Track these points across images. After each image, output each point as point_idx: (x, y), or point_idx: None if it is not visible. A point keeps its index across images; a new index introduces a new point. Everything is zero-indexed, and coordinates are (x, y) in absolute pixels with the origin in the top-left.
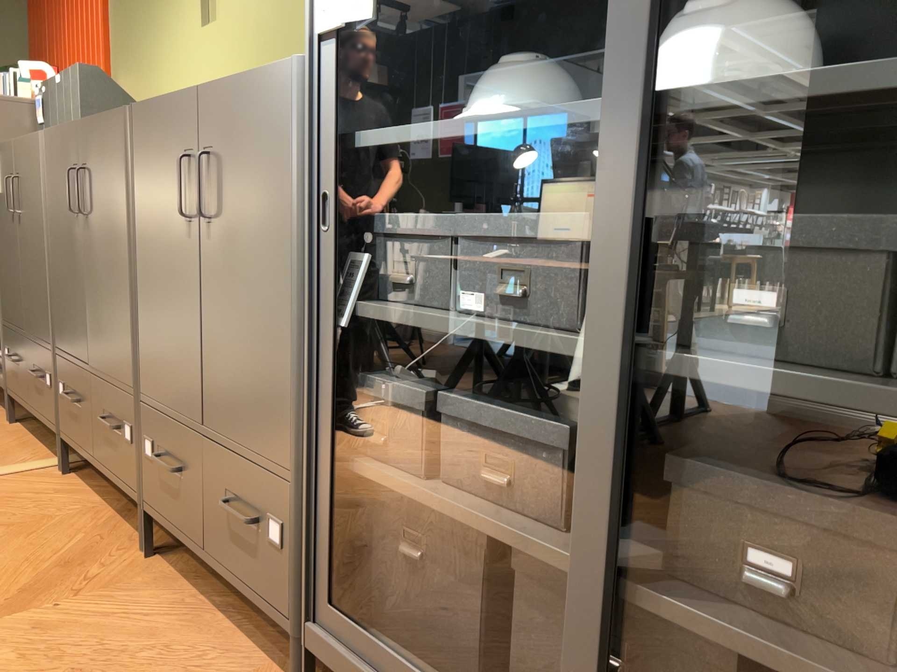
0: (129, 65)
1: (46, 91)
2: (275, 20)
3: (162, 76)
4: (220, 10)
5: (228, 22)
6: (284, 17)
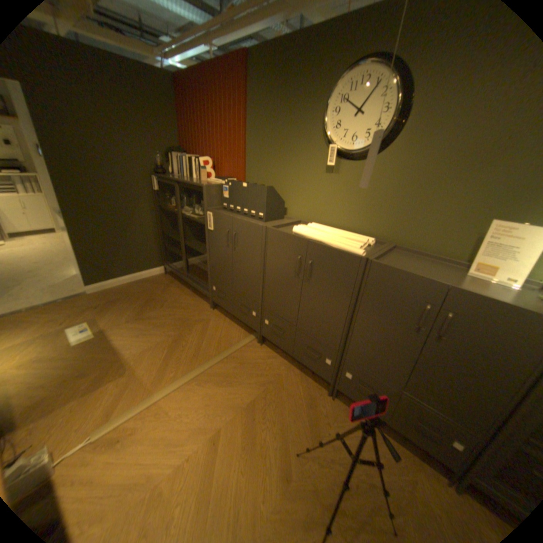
0: (261, 168)
1: (231, 184)
2: (390, 190)
3: (289, 183)
4: (344, 169)
5: (349, 177)
6: (398, 191)
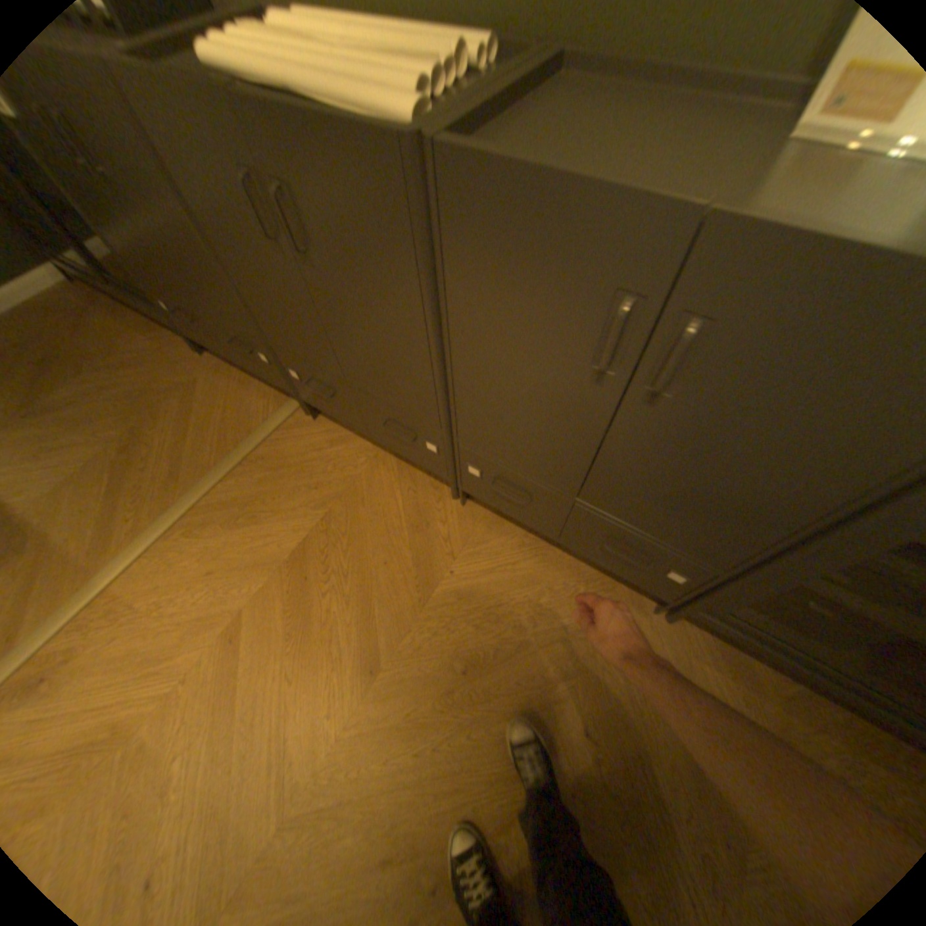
0: None
1: None
2: None
3: None
4: None
5: None
6: None
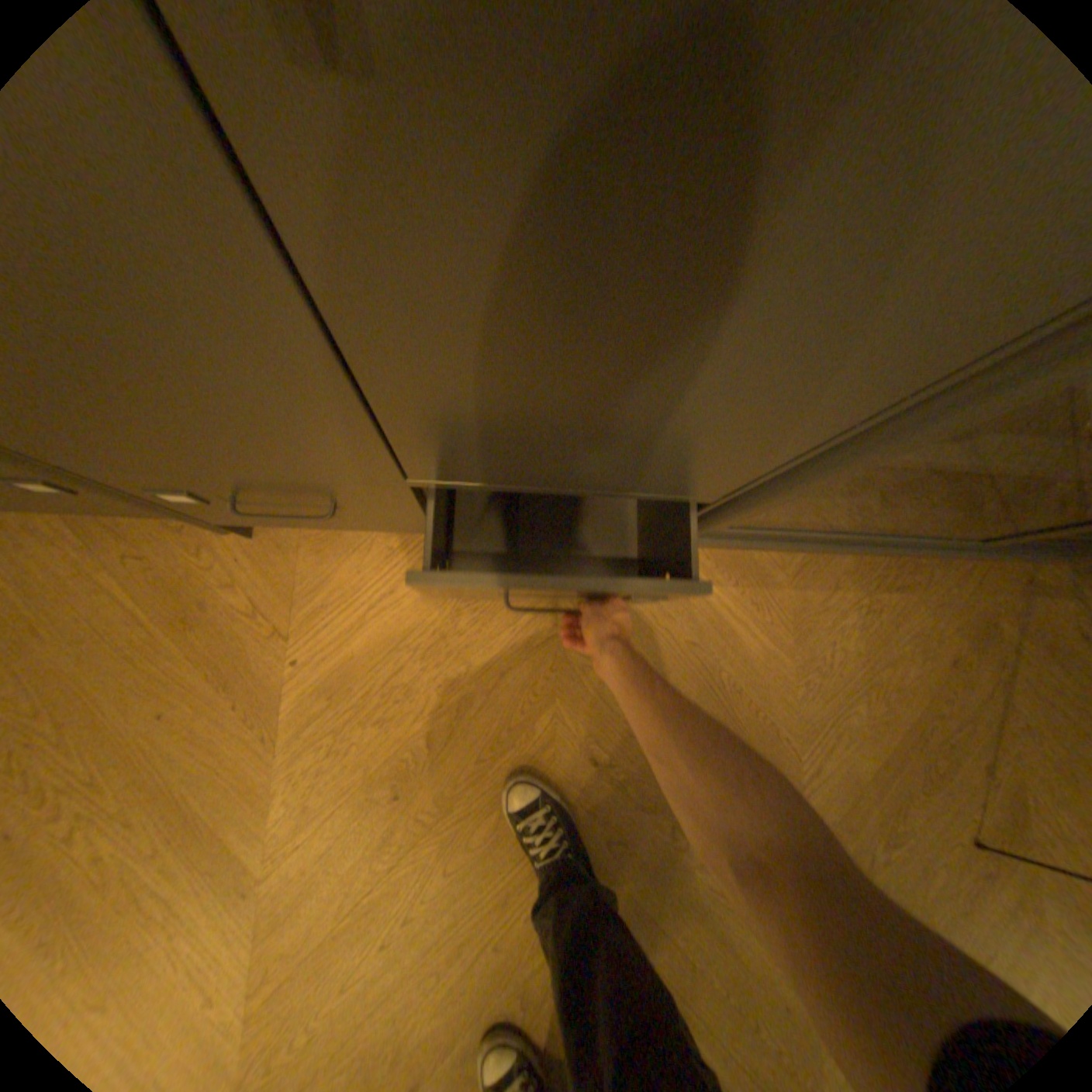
0: None
1: None
2: None
3: None
4: None
5: None
6: None
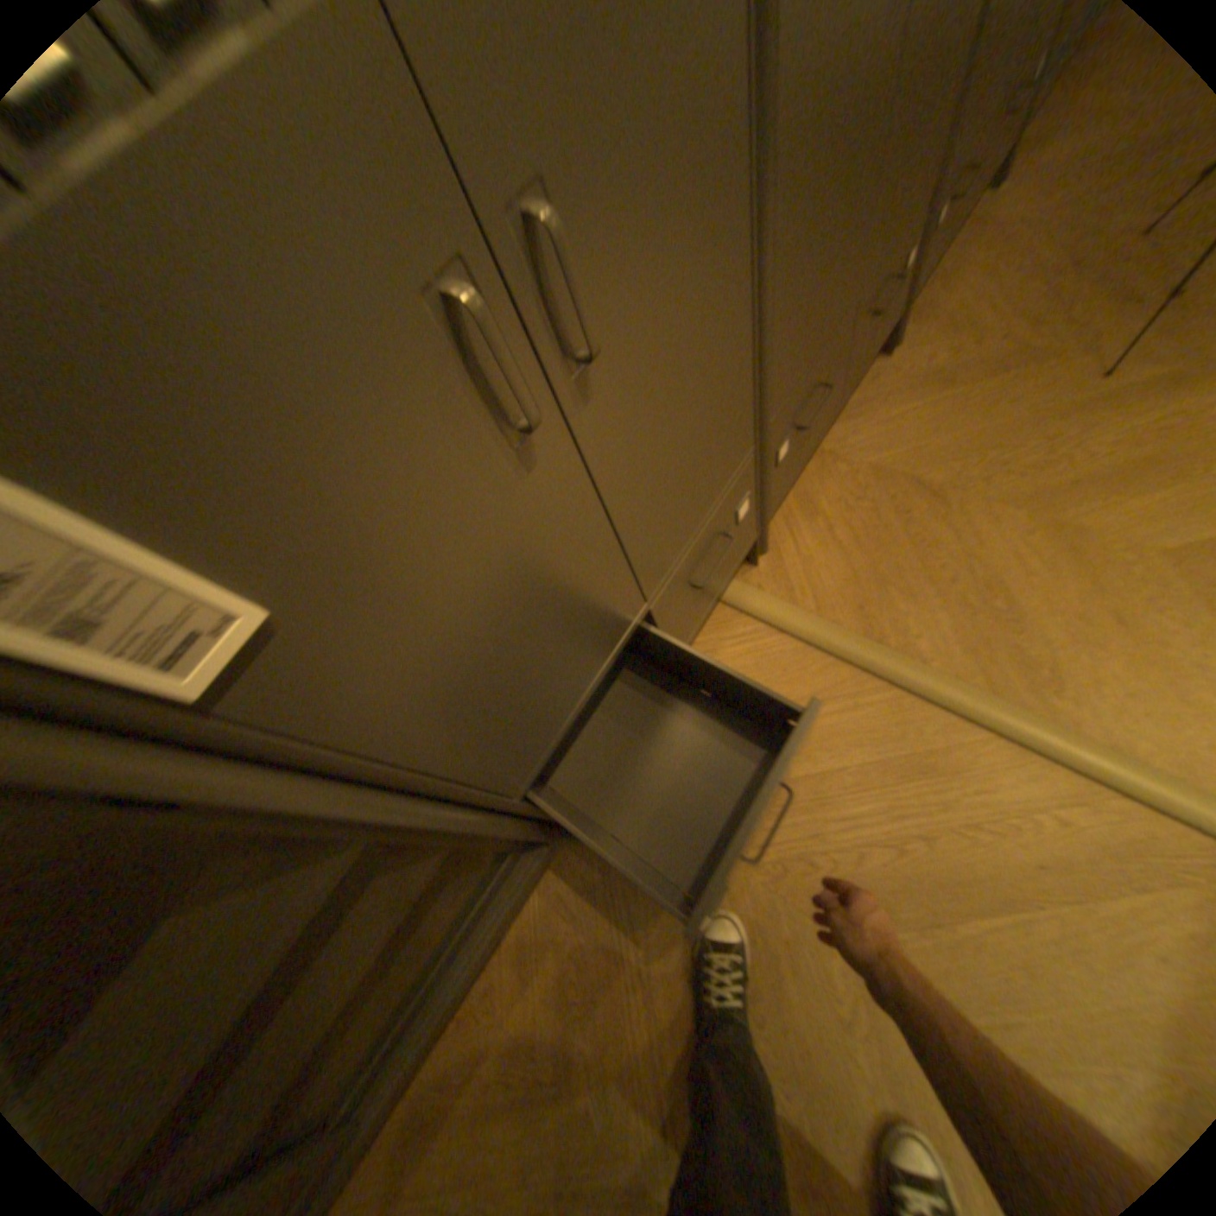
0: None
1: None
2: None
3: None
4: None
5: None
6: None
